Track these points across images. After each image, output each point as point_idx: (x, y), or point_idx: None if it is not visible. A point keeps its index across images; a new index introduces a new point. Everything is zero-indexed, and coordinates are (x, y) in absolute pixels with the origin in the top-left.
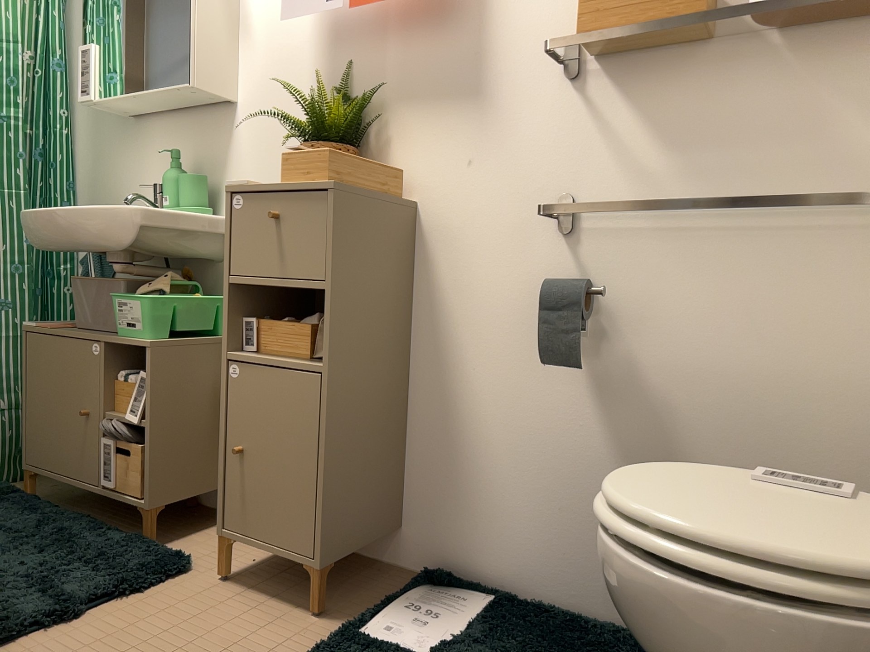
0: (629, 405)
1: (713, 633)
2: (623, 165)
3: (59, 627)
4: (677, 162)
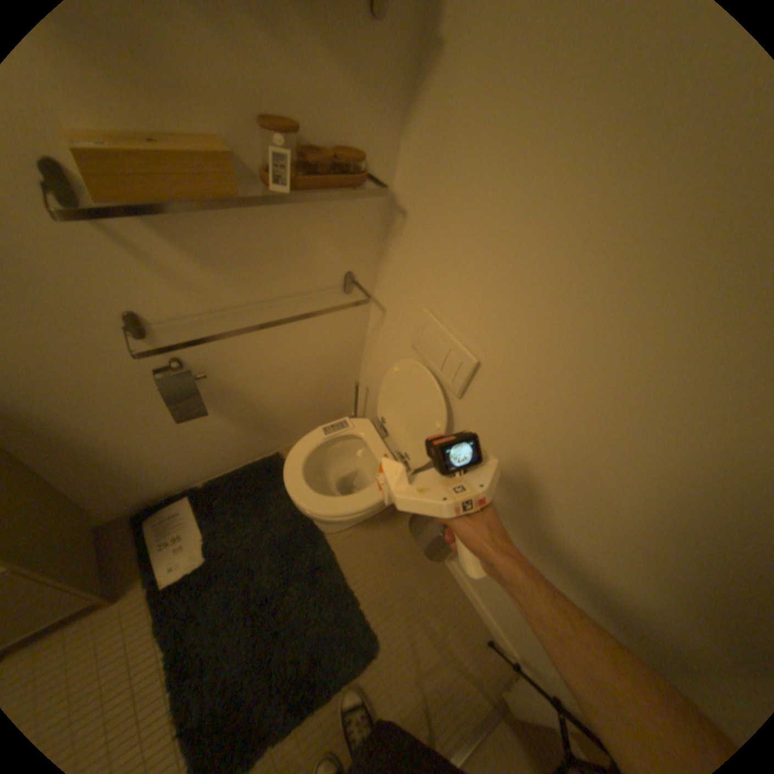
0: (226, 400)
1: (359, 518)
2: (173, 282)
3: None
4: (219, 275)
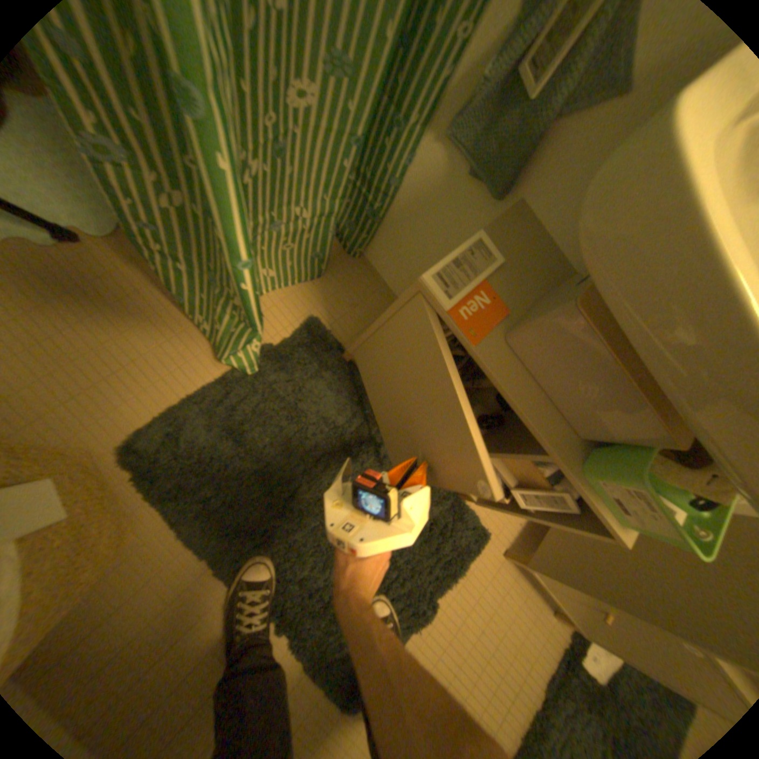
0: None
1: None
2: None
3: (428, 627)
4: None
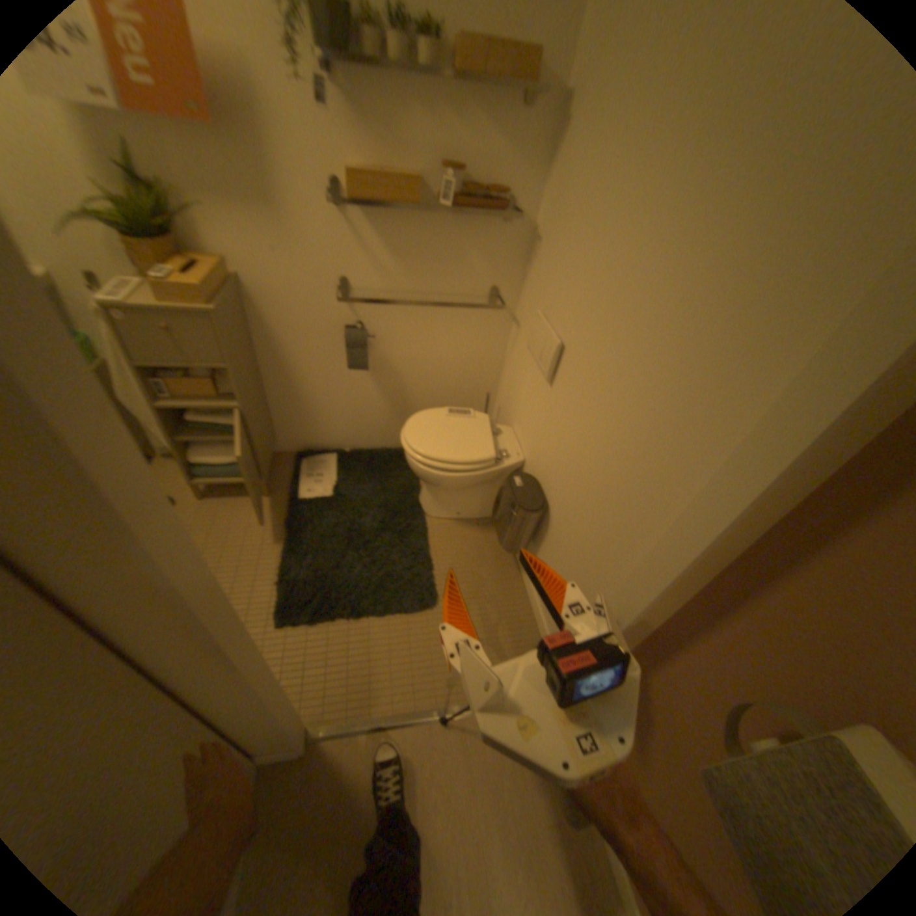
0: (384, 374)
1: (450, 482)
2: (372, 263)
3: None
4: (400, 265)
